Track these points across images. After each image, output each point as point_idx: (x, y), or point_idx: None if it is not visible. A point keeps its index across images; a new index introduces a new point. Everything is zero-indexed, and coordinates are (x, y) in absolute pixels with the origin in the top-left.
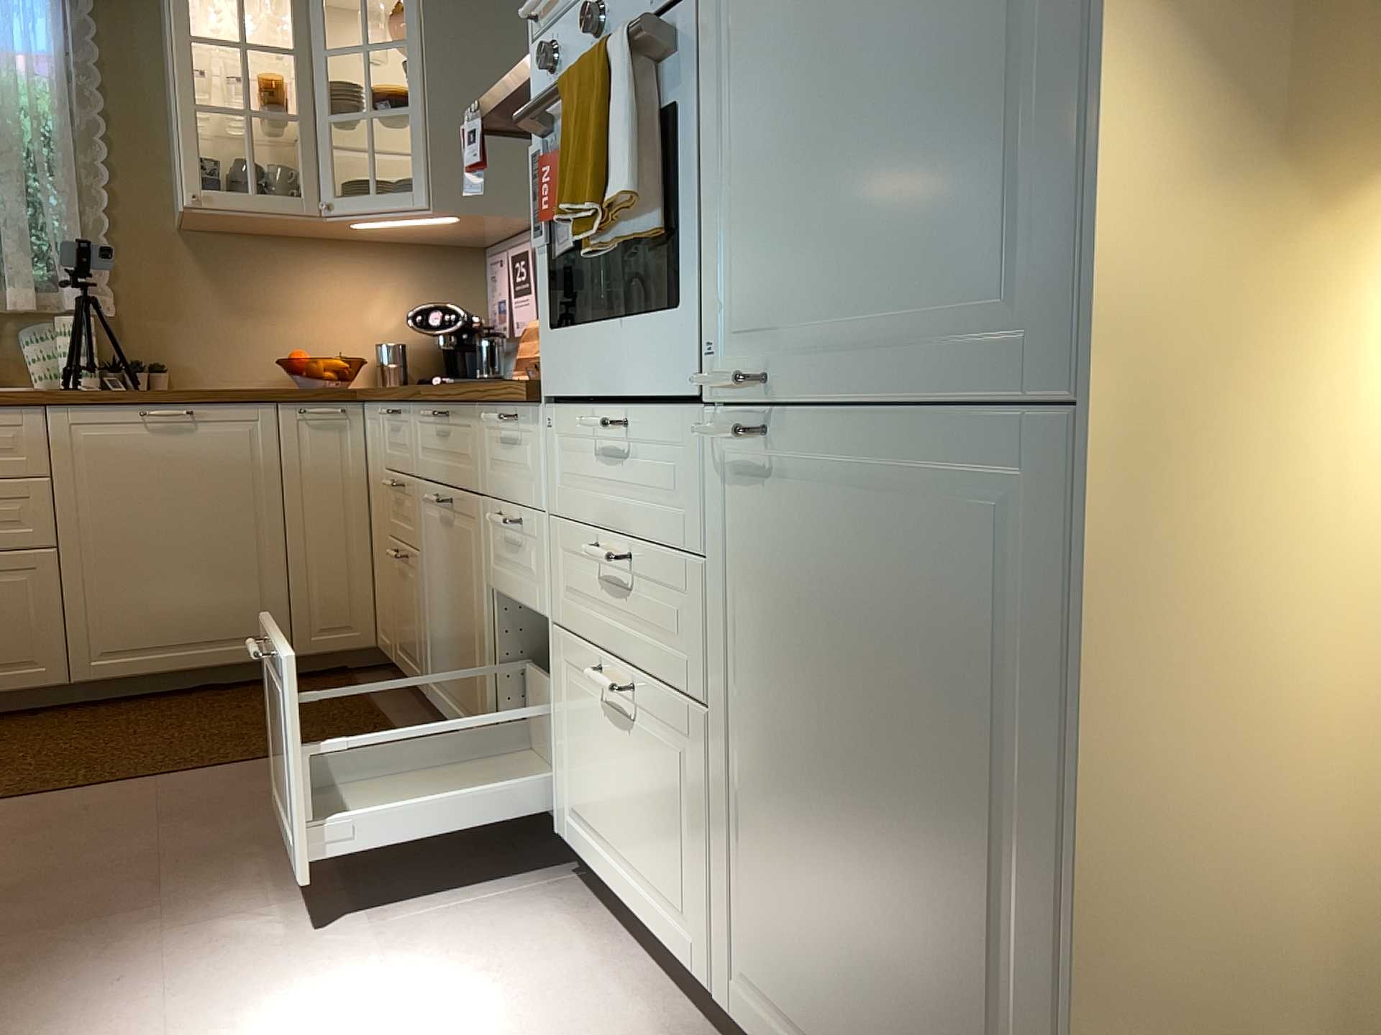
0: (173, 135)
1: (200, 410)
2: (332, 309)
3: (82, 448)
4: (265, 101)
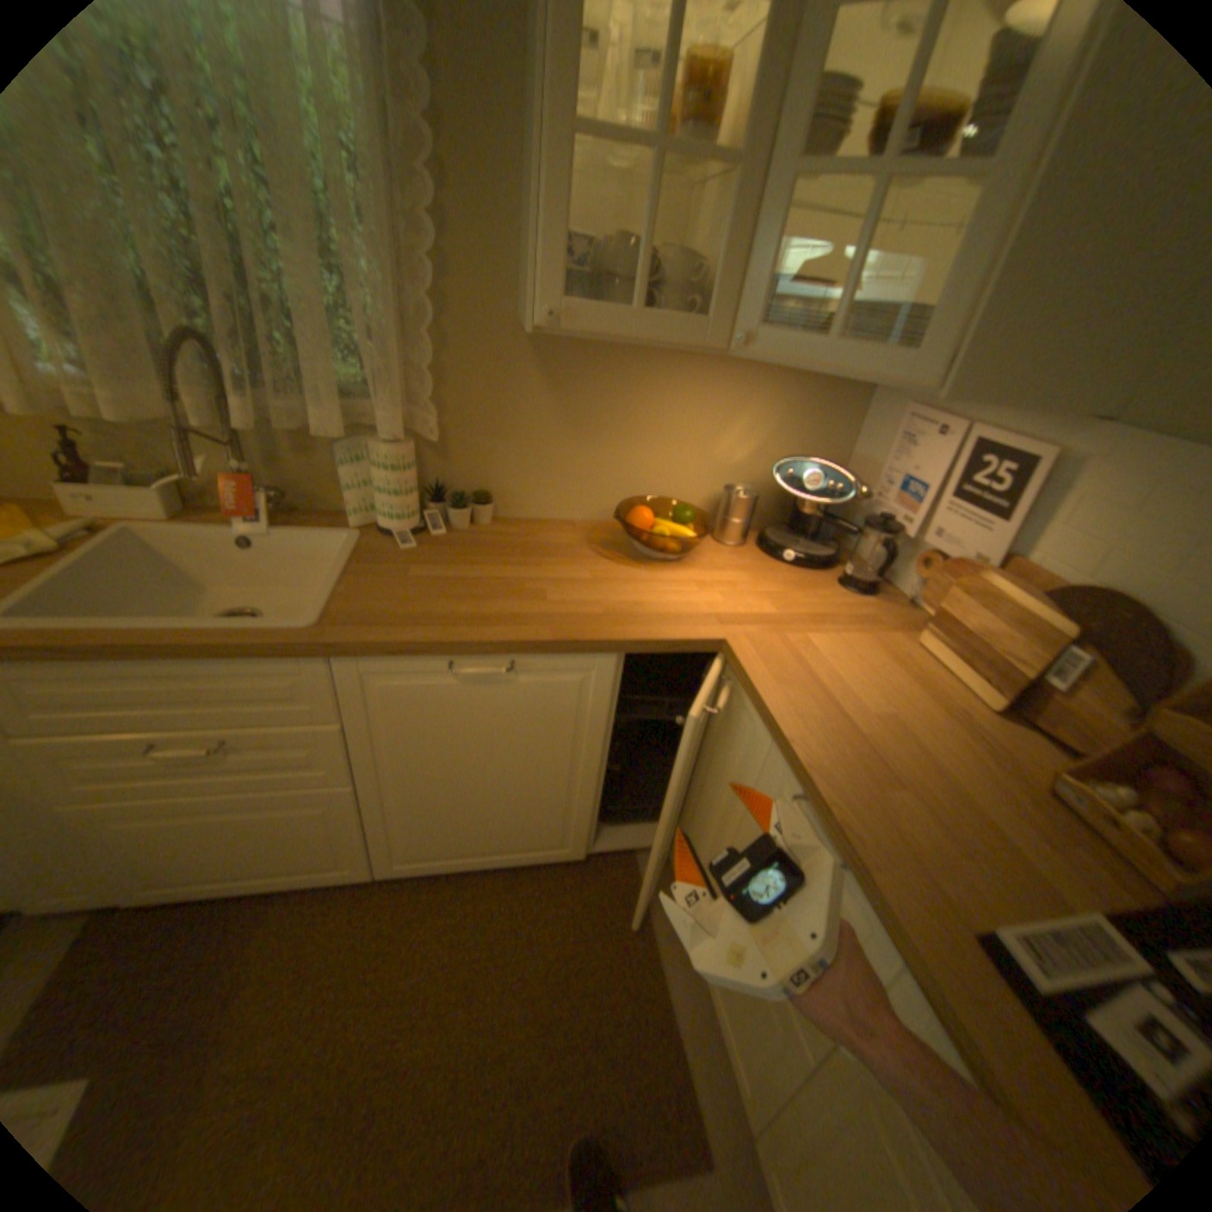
0: (530, 161)
1: (525, 660)
2: (684, 434)
3: (377, 697)
4: (684, 106)
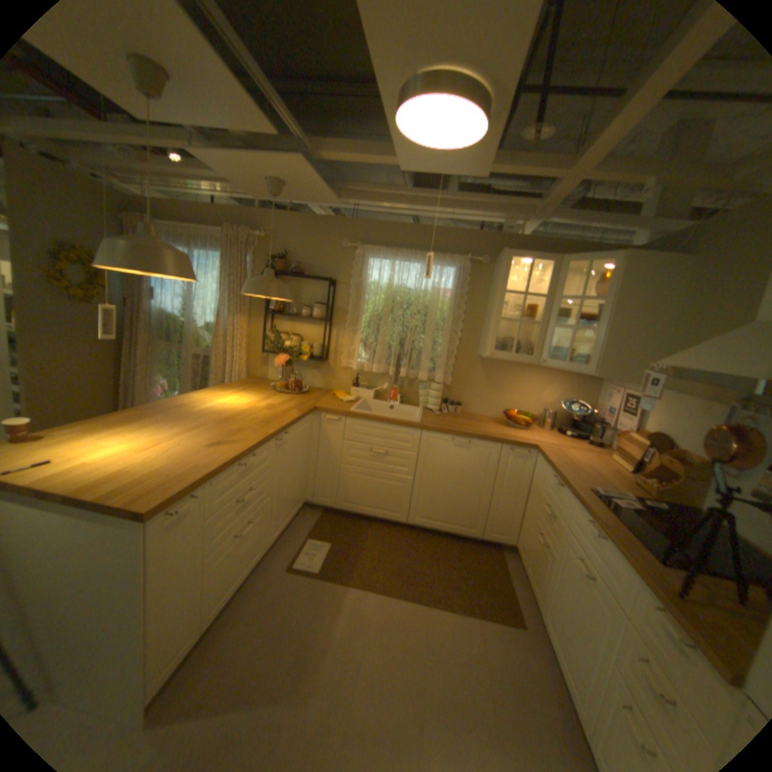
0: (486, 320)
1: (473, 441)
2: (528, 391)
3: (429, 446)
4: (526, 312)
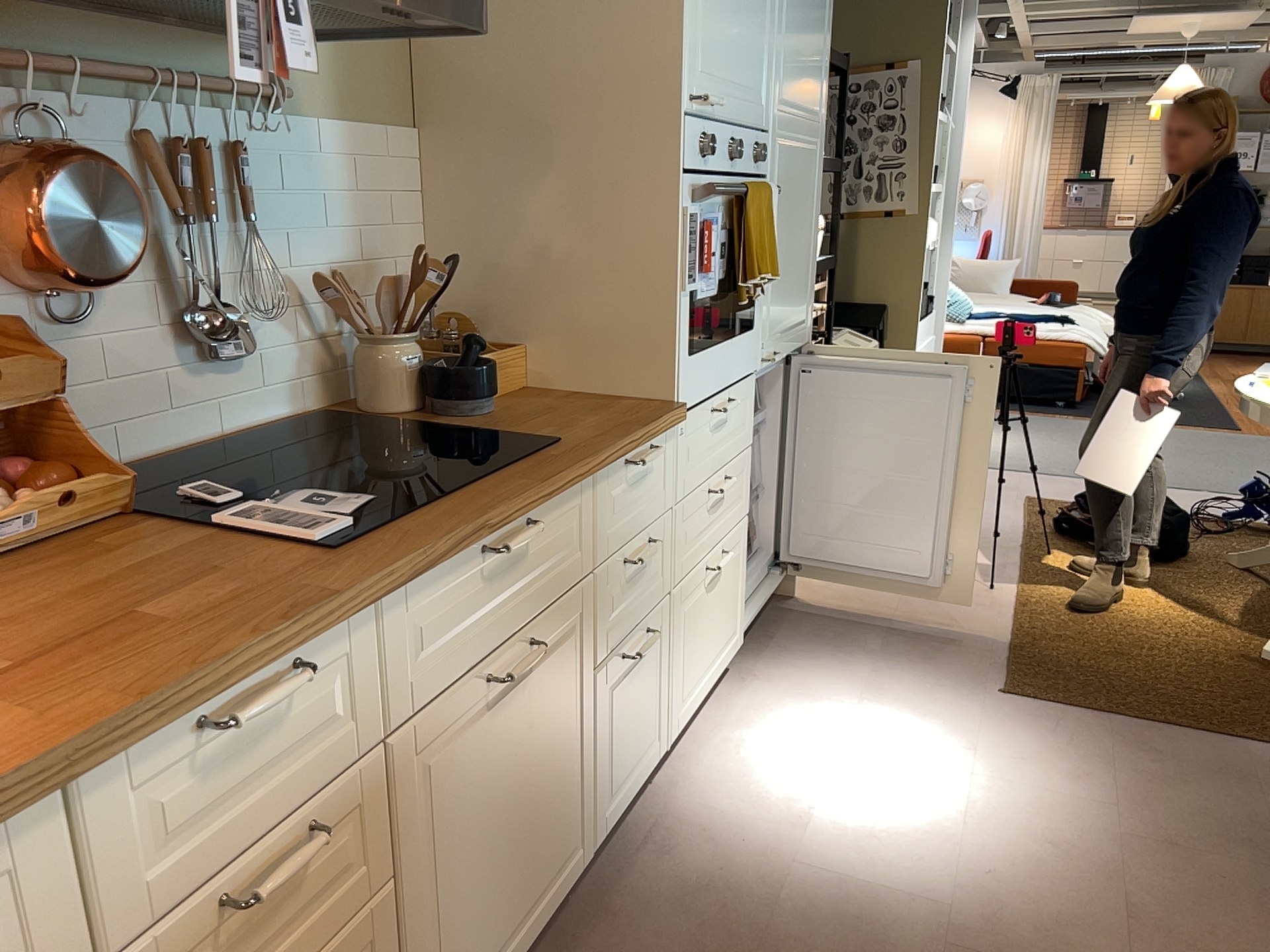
0: None
1: None
2: None
3: None
4: None
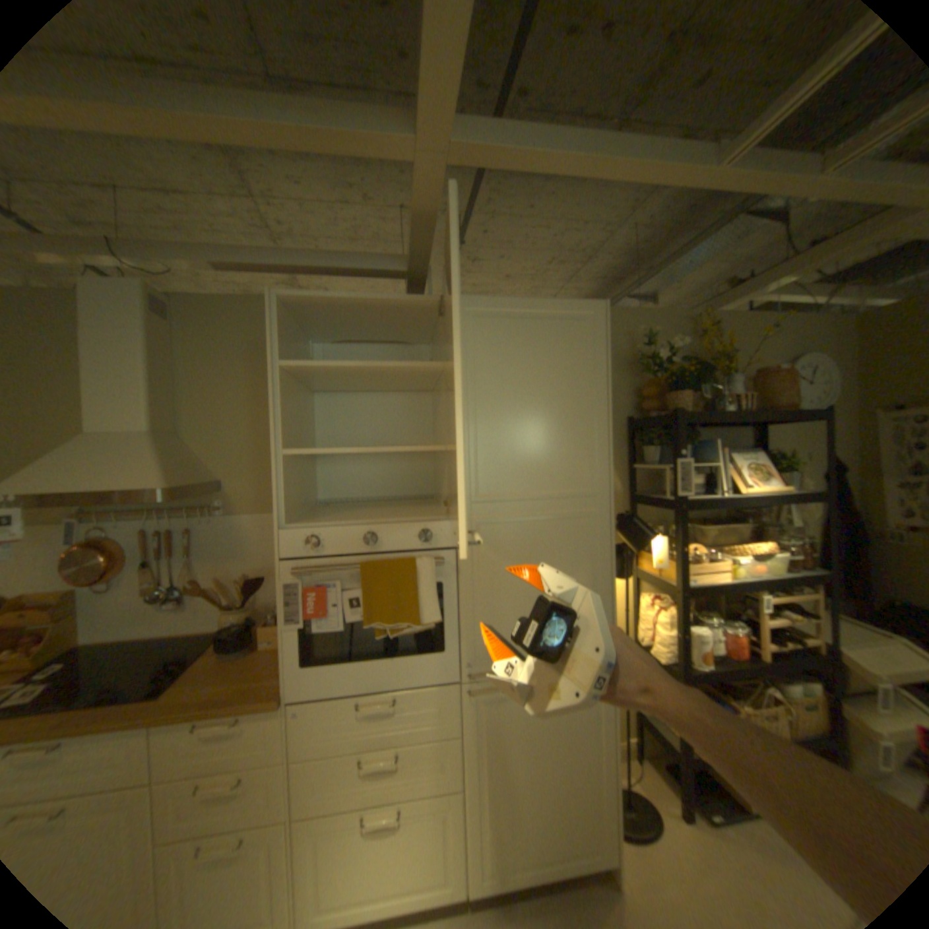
0: None
1: None
2: None
3: None
4: None
